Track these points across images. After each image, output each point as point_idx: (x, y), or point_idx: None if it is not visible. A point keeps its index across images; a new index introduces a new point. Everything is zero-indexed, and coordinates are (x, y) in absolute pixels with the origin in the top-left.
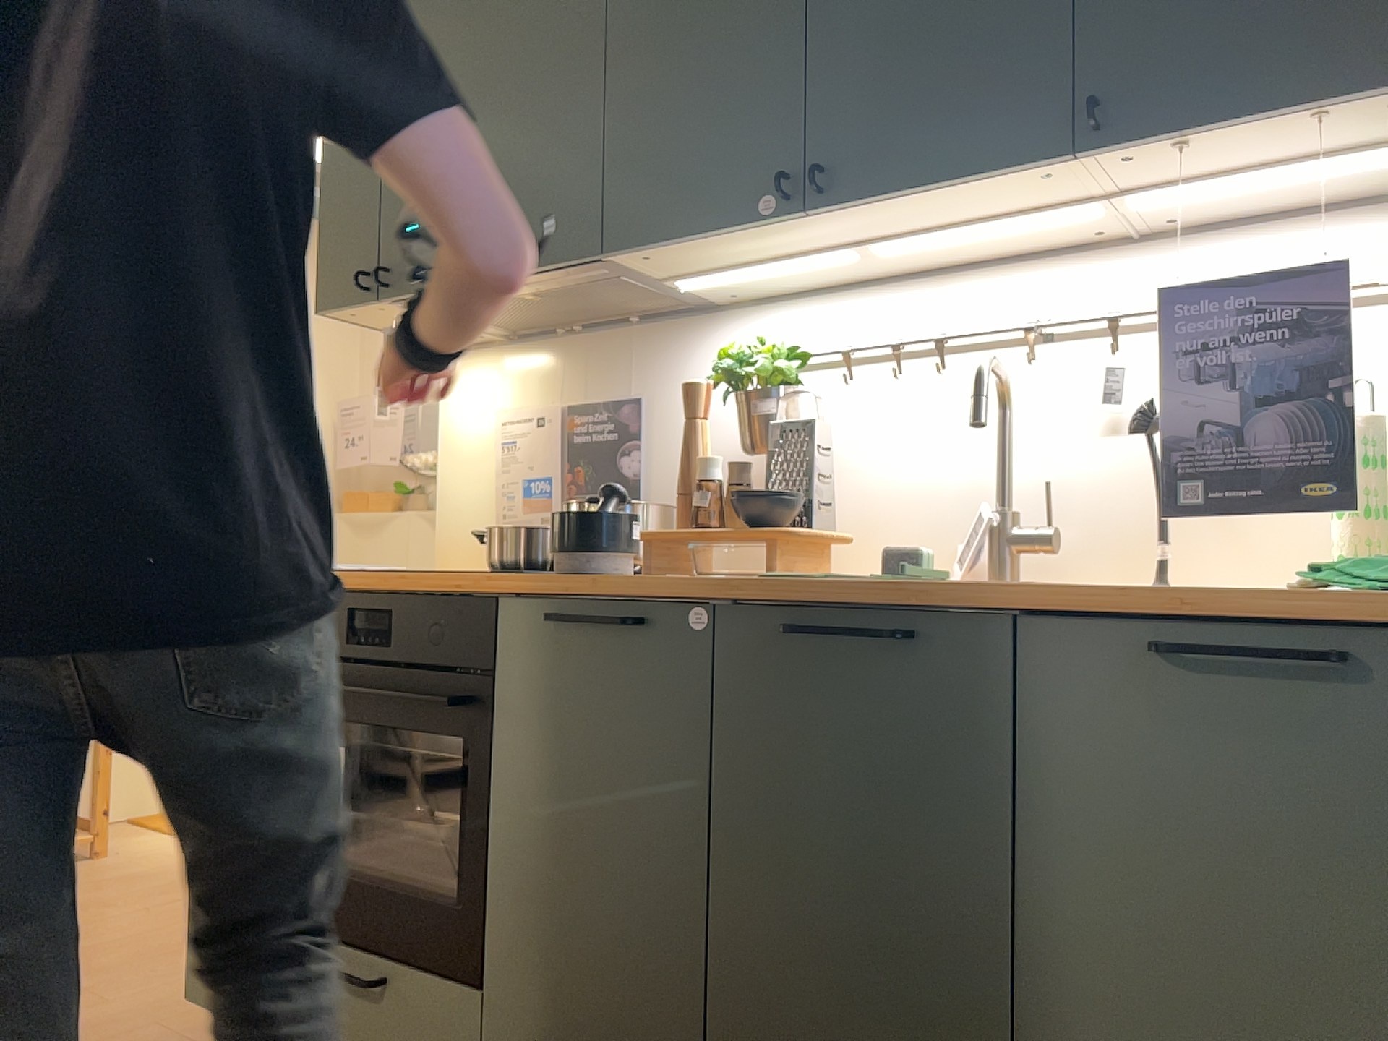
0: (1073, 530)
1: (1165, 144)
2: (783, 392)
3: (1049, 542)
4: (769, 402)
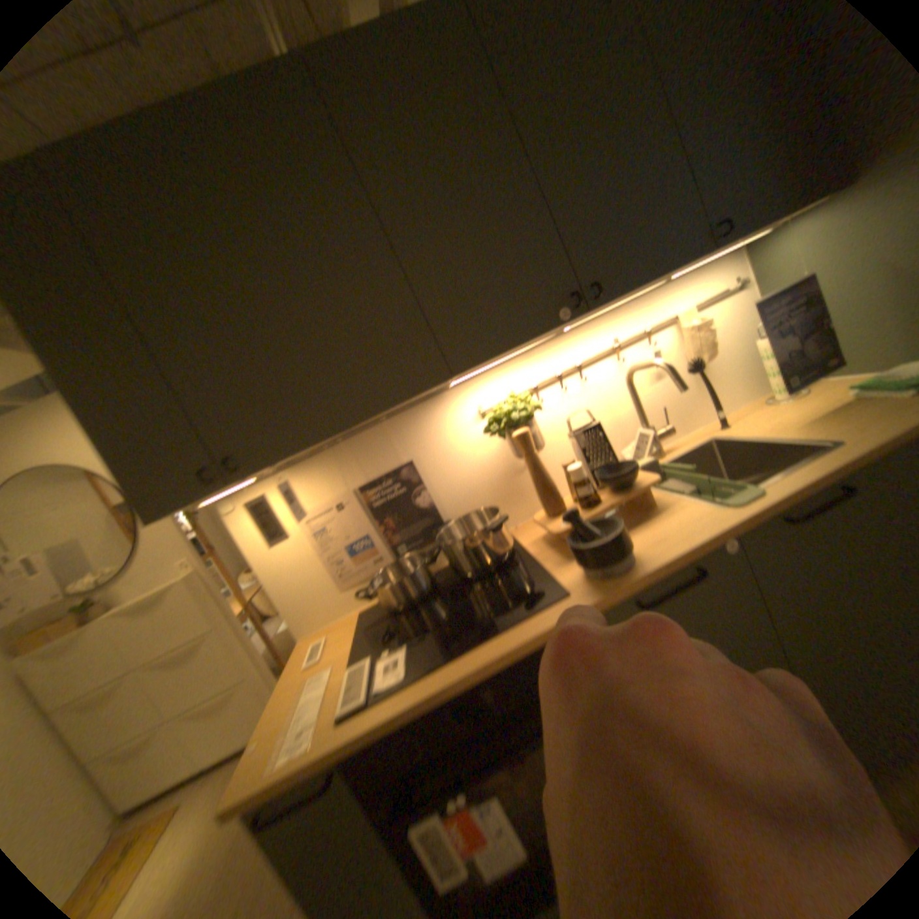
0: (662, 421)
1: (744, 235)
2: (533, 417)
3: (671, 429)
4: (535, 424)
